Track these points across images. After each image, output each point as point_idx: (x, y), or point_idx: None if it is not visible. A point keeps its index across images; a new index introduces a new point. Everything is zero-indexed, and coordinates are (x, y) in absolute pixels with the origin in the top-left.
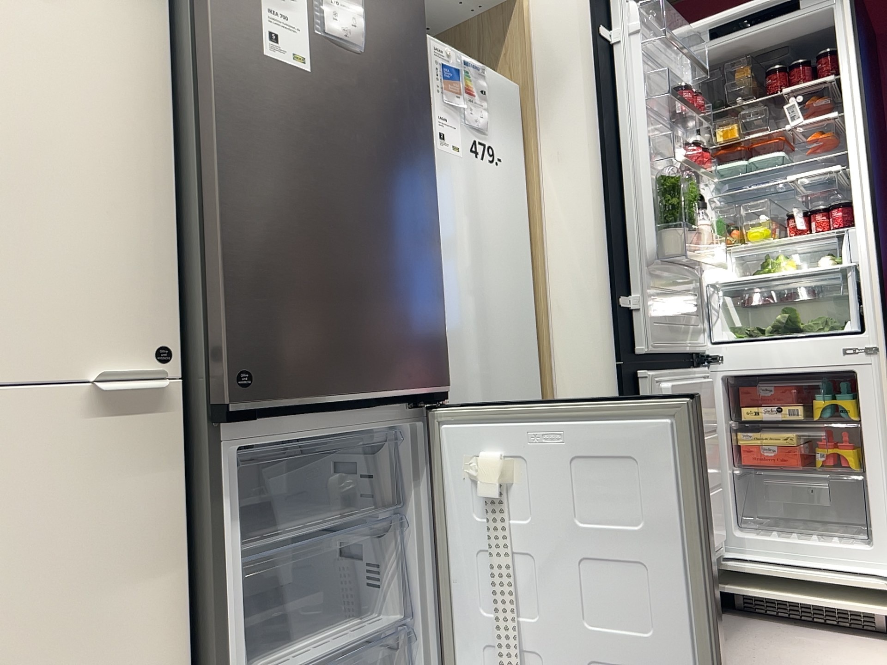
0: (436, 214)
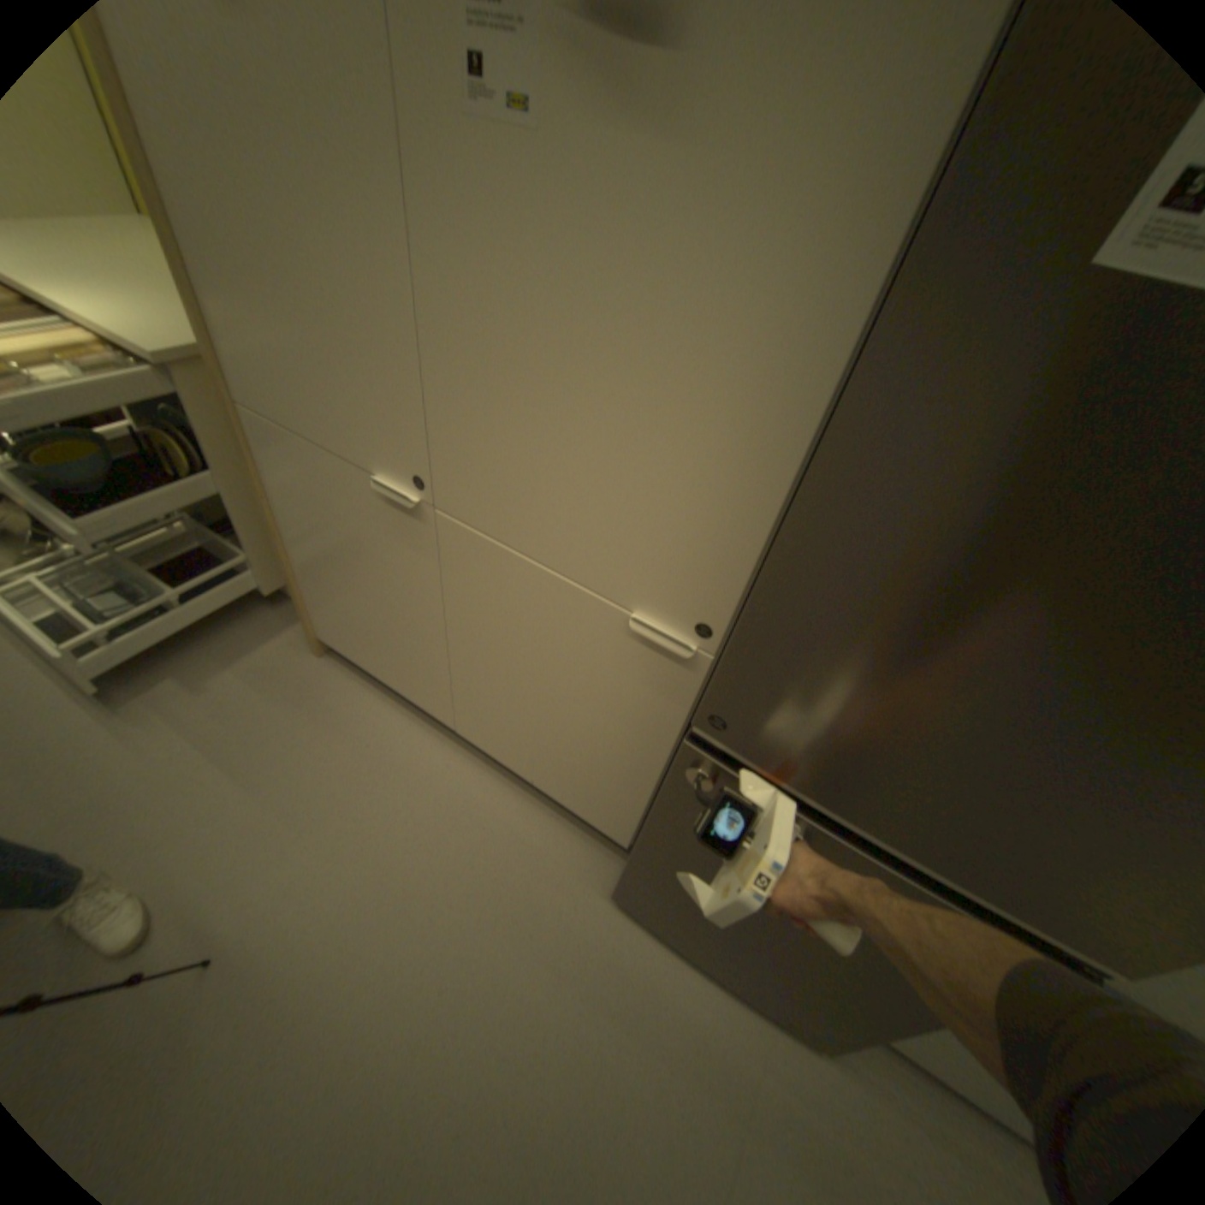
0: None
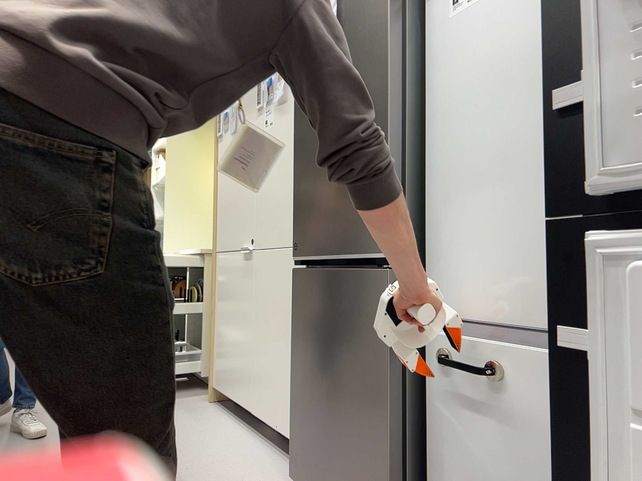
0: (387, 108)
